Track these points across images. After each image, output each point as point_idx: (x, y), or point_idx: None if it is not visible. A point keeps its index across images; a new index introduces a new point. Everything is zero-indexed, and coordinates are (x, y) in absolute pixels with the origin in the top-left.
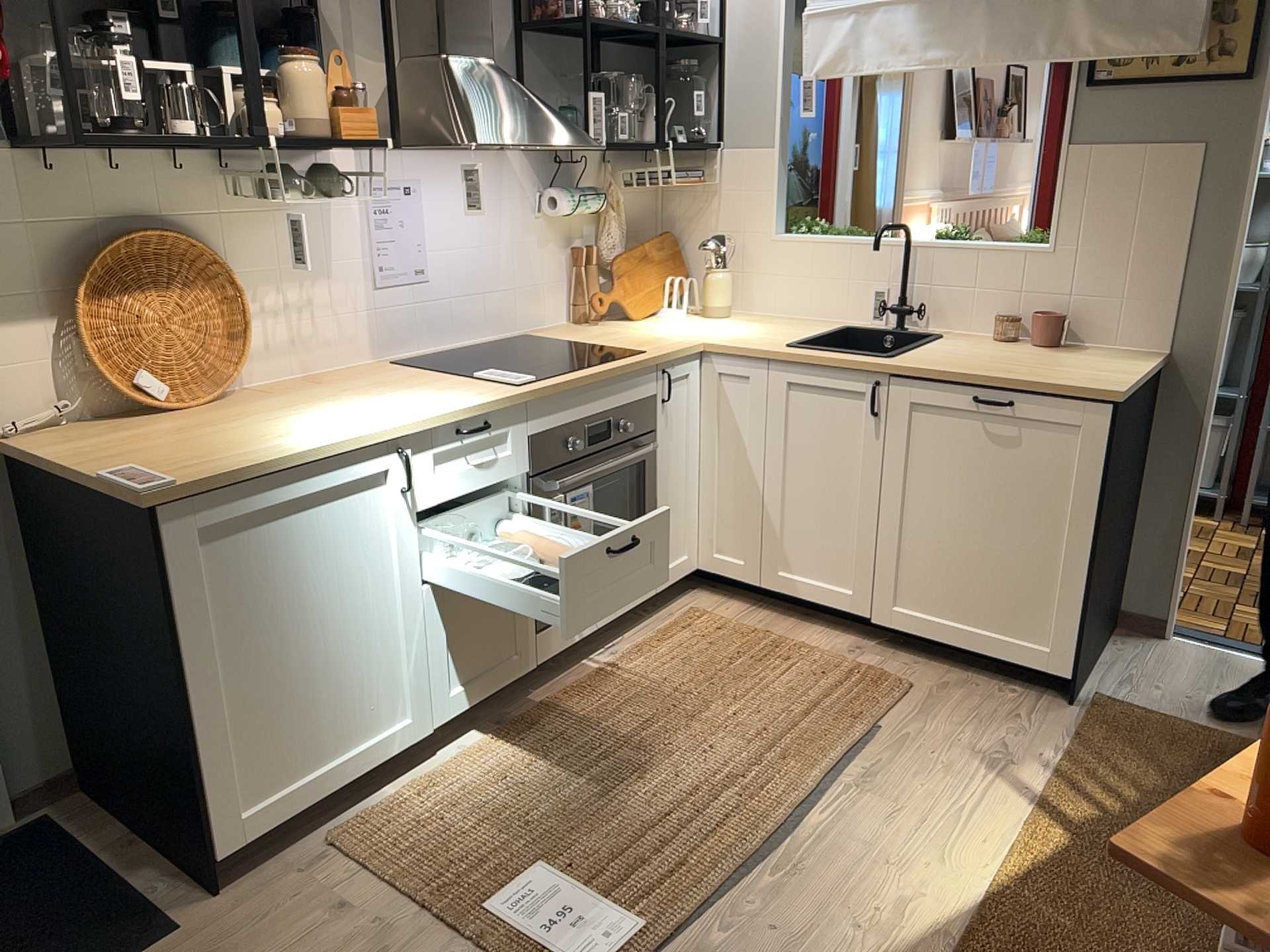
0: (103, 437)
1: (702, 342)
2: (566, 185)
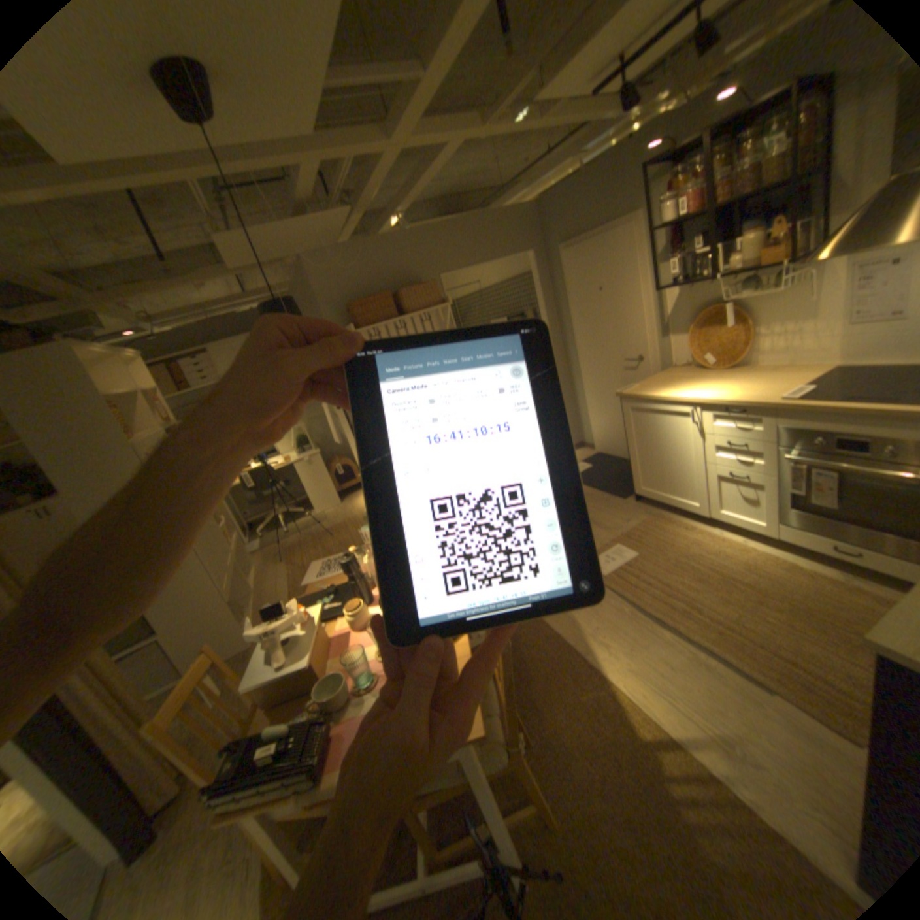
0: (676, 373)
1: None
2: None
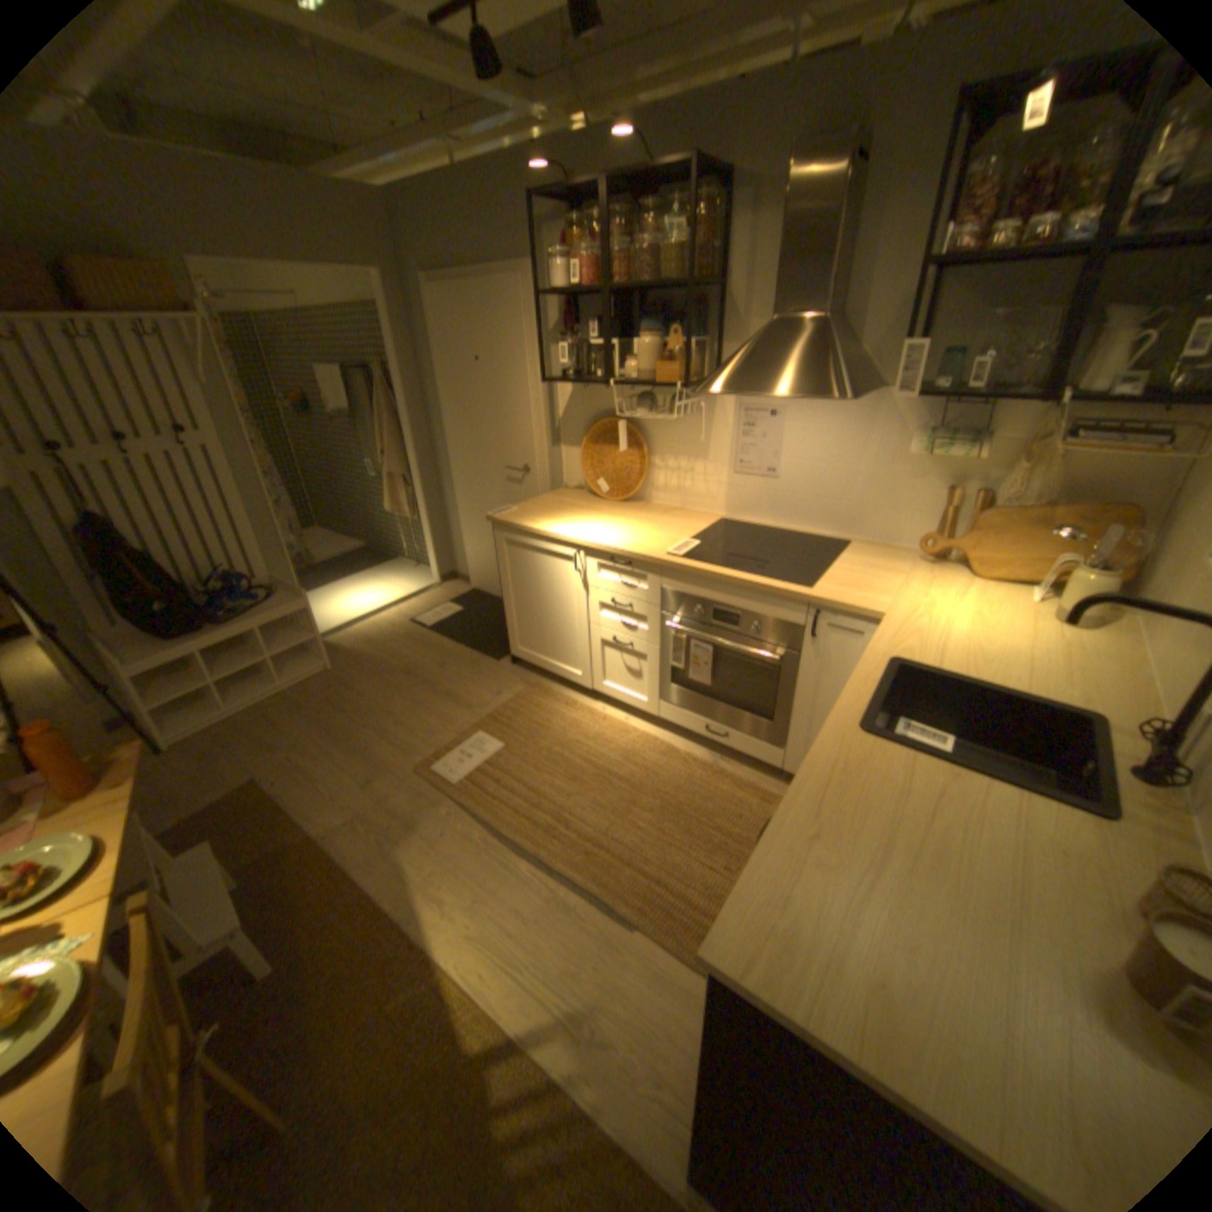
0: (565, 498)
1: (880, 614)
2: (971, 425)
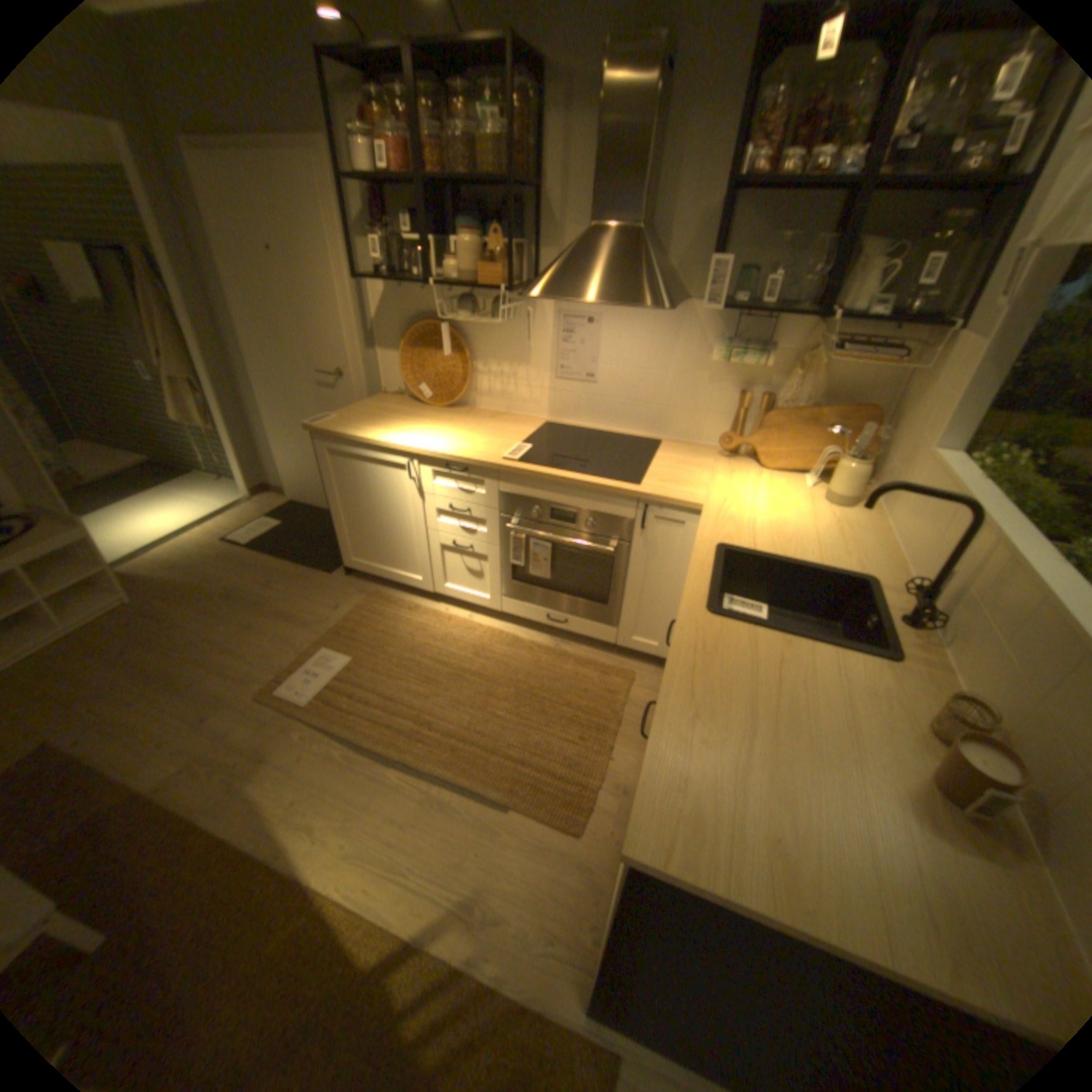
0: (388, 404)
1: (699, 505)
2: (758, 337)
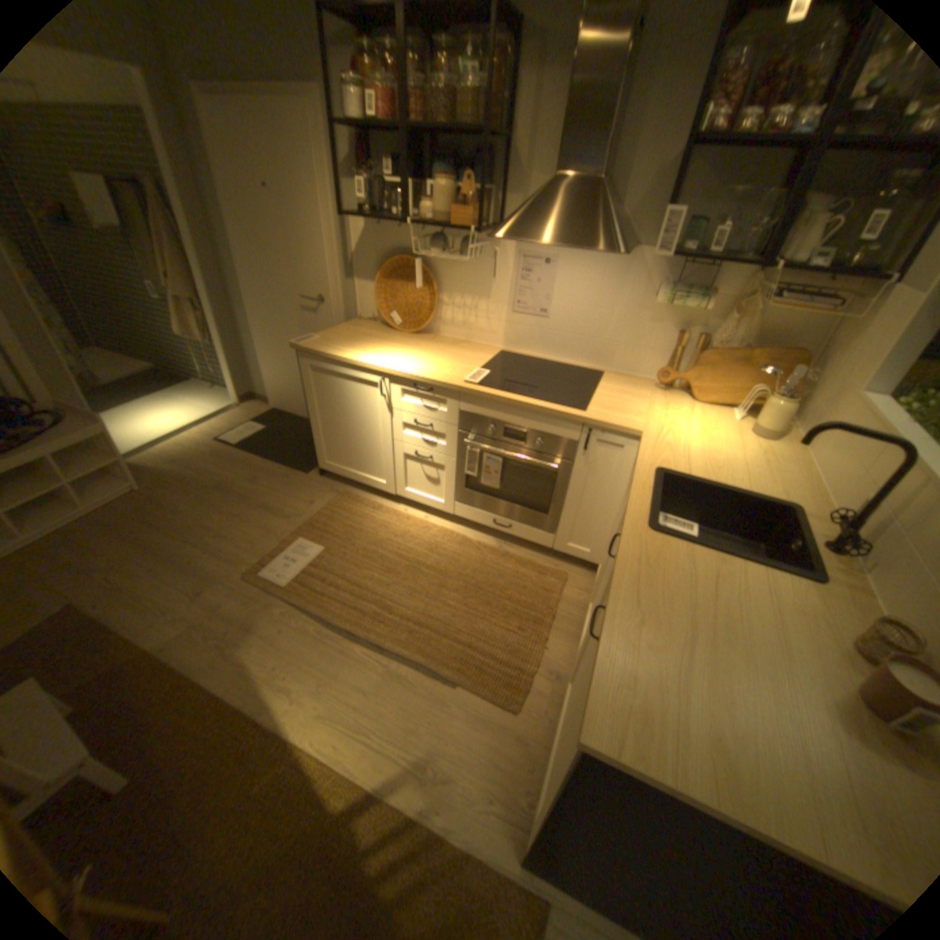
0: (363, 329)
1: (639, 432)
2: (700, 282)
